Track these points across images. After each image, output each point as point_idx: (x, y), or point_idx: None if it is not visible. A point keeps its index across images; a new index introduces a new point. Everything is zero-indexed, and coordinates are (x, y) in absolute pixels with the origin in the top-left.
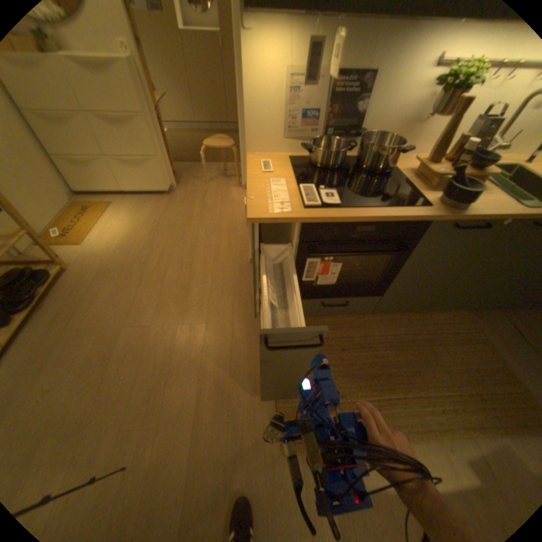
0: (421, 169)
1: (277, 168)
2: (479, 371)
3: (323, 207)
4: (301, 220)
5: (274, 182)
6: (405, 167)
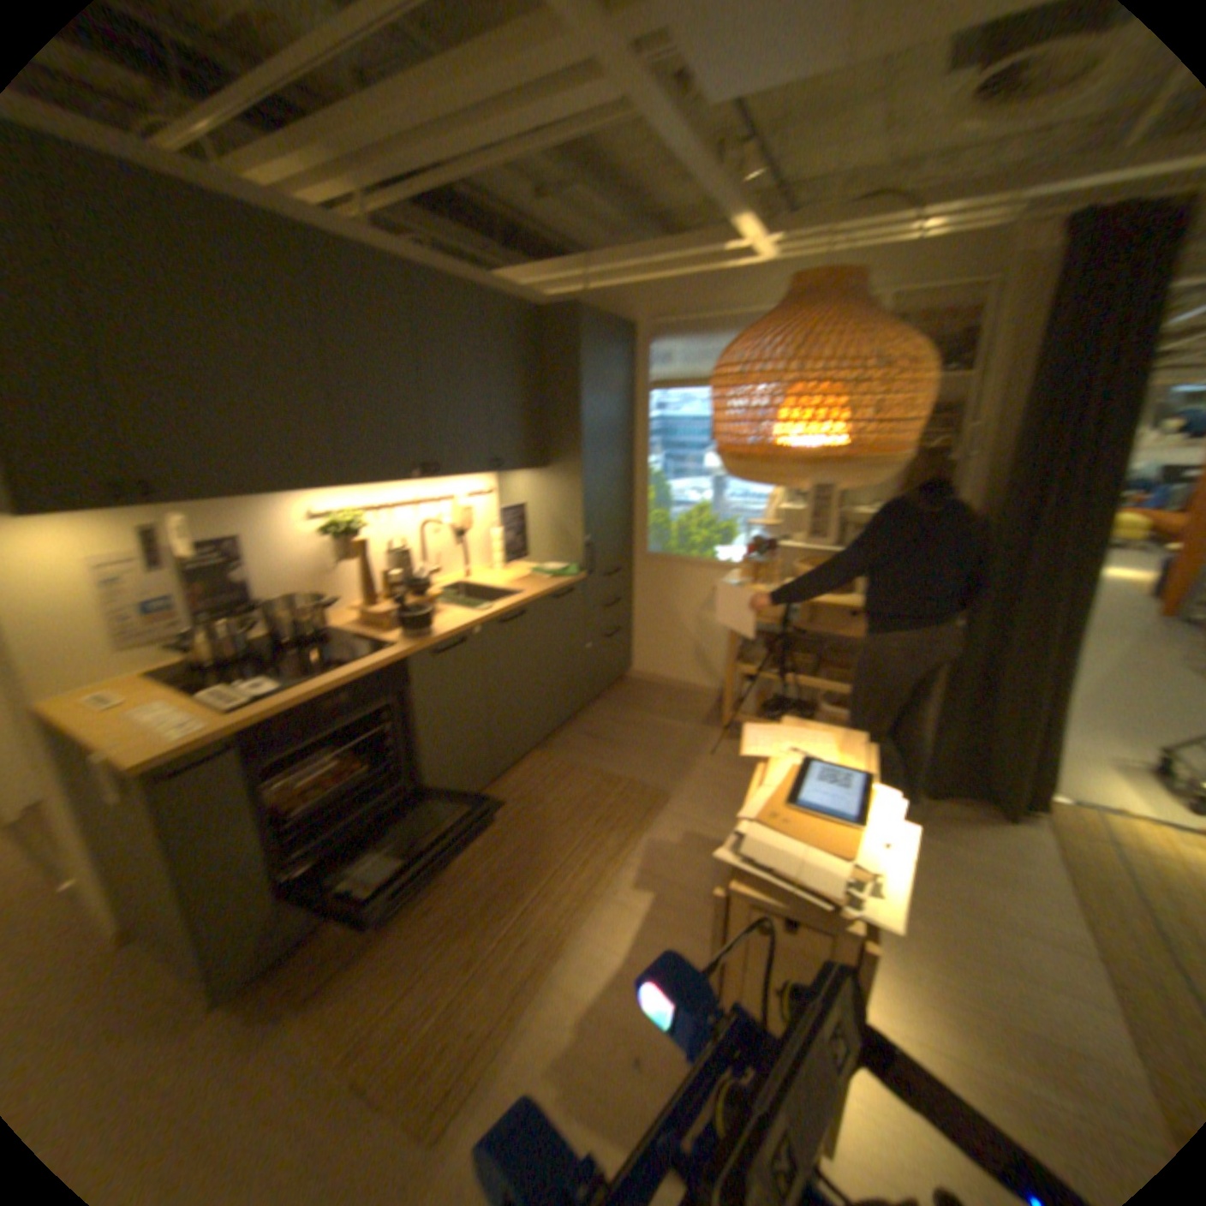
0: (360, 620)
1: (123, 699)
2: (583, 800)
3: (253, 704)
4: (226, 733)
5: (135, 717)
6: (340, 626)
